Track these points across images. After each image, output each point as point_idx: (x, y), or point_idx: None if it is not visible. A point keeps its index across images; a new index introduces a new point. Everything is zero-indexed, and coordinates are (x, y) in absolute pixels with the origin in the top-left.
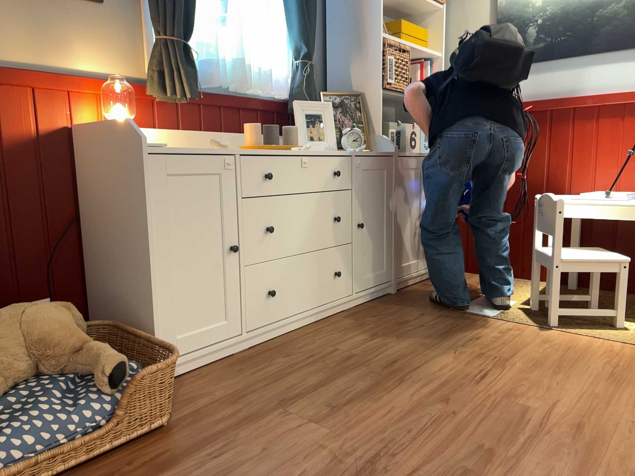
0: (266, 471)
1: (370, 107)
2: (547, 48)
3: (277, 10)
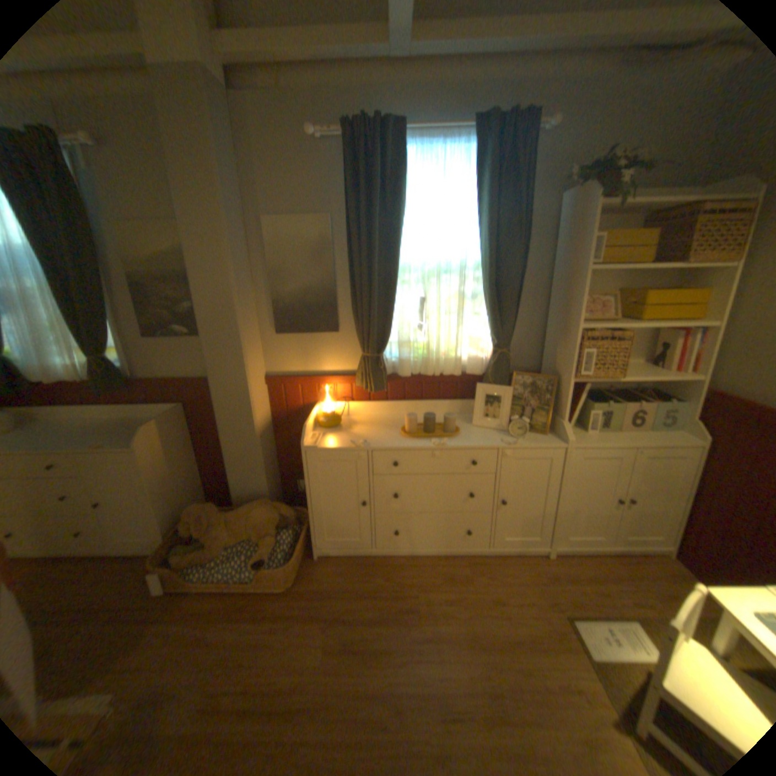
0: (270, 665)
1: (562, 392)
2: None
3: (480, 304)
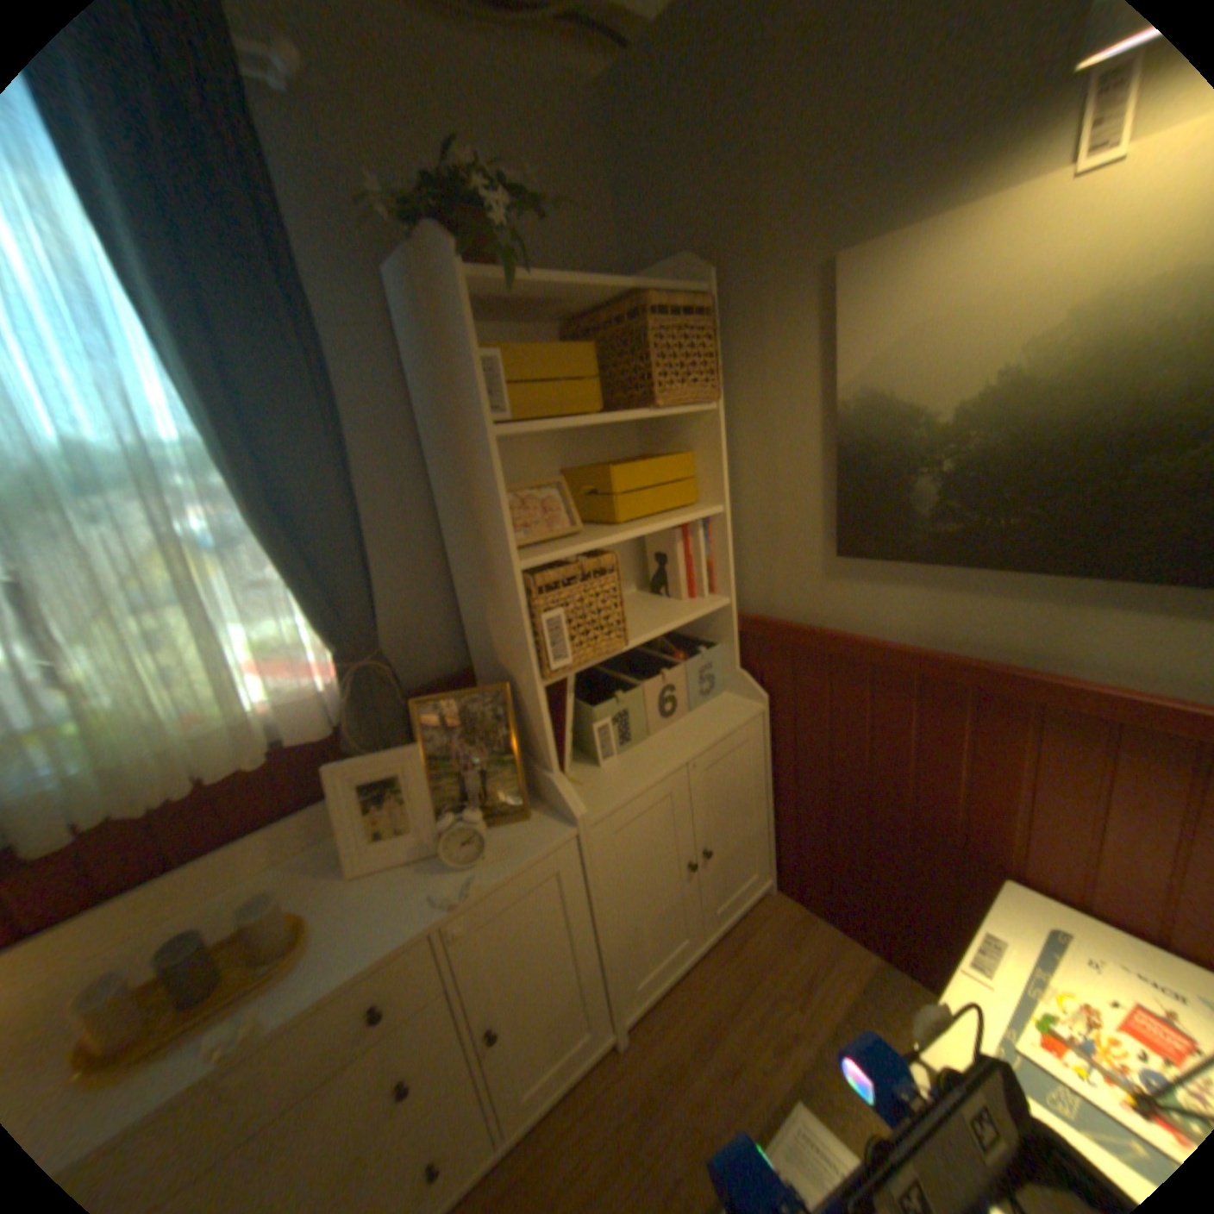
0: None
1: (530, 710)
2: (976, 536)
3: (258, 559)
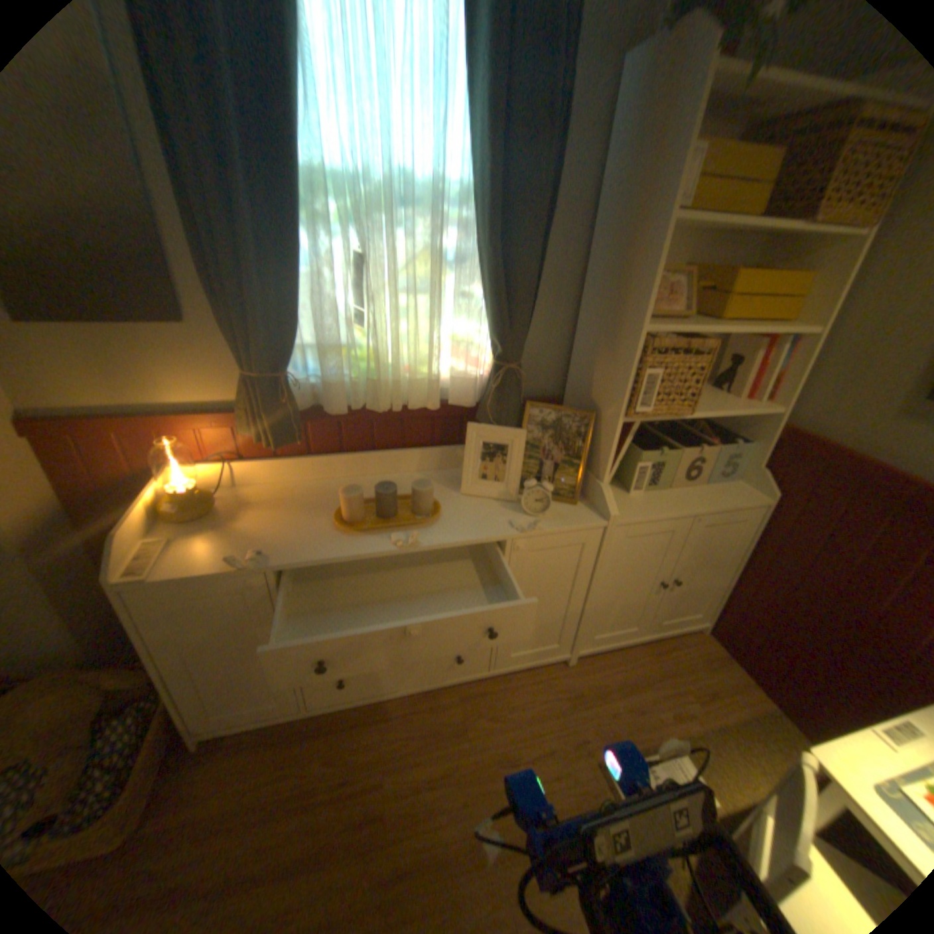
0: None
1: (602, 436)
2: None
3: (472, 277)
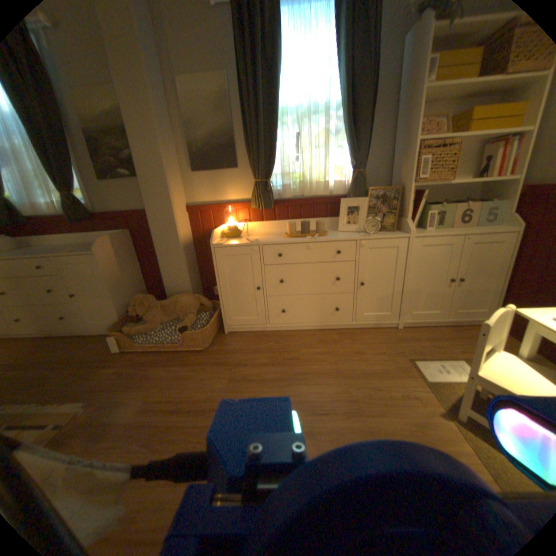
0: (191, 386)
1: (406, 197)
2: None
3: (342, 137)
